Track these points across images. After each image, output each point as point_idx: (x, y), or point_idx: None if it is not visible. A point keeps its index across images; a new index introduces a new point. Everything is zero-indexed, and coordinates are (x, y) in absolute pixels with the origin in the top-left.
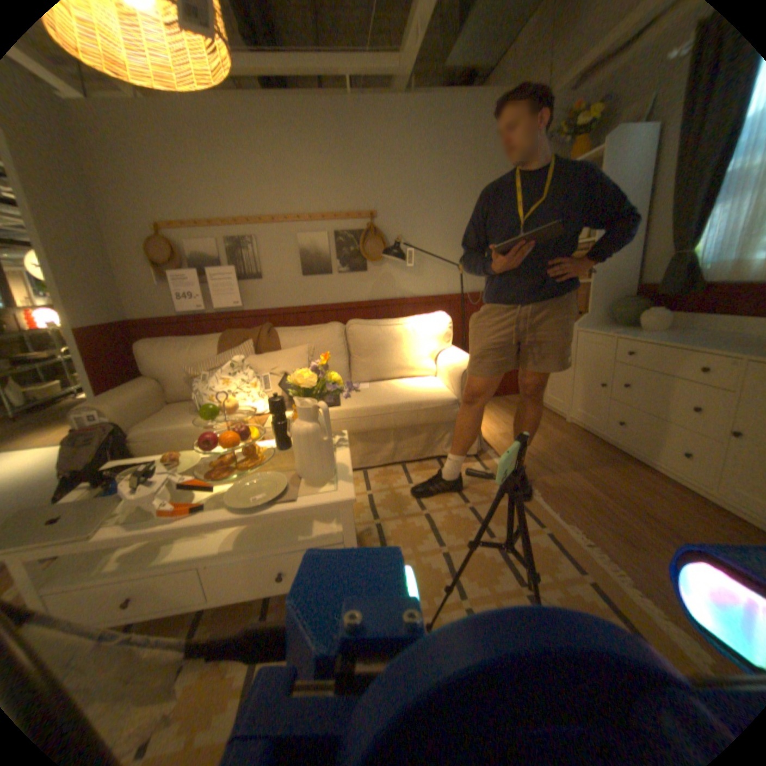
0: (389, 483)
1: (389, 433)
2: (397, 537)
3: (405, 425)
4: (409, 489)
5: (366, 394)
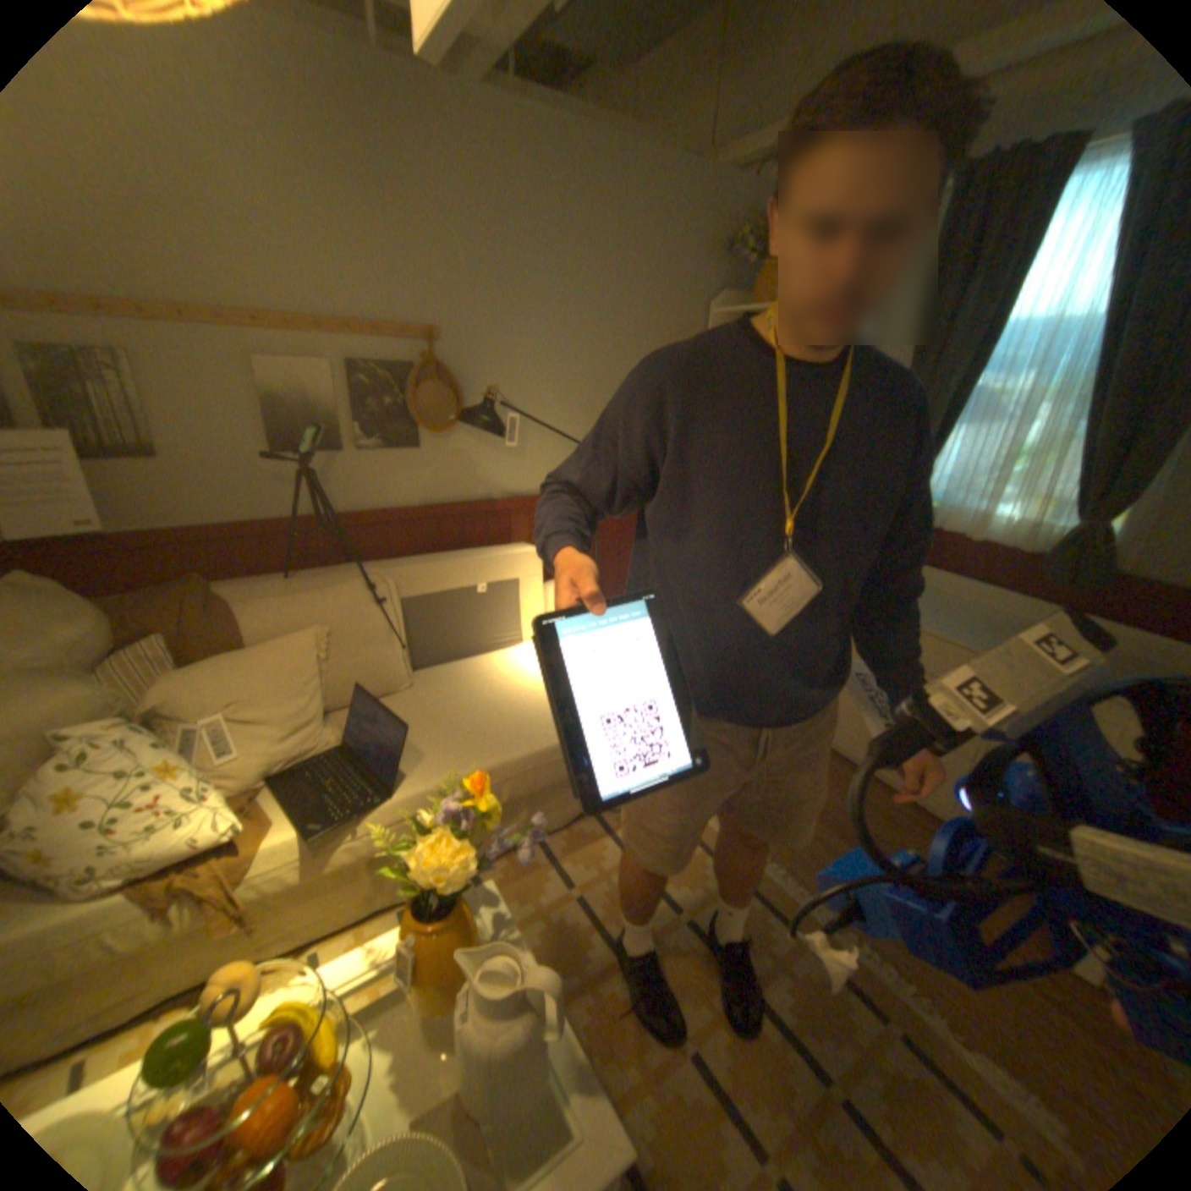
0: (533, 897)
1: (521, 801)
2: (601, 1044)
3: (554, 784)
4: (575, 905)
5: (469, 729)
